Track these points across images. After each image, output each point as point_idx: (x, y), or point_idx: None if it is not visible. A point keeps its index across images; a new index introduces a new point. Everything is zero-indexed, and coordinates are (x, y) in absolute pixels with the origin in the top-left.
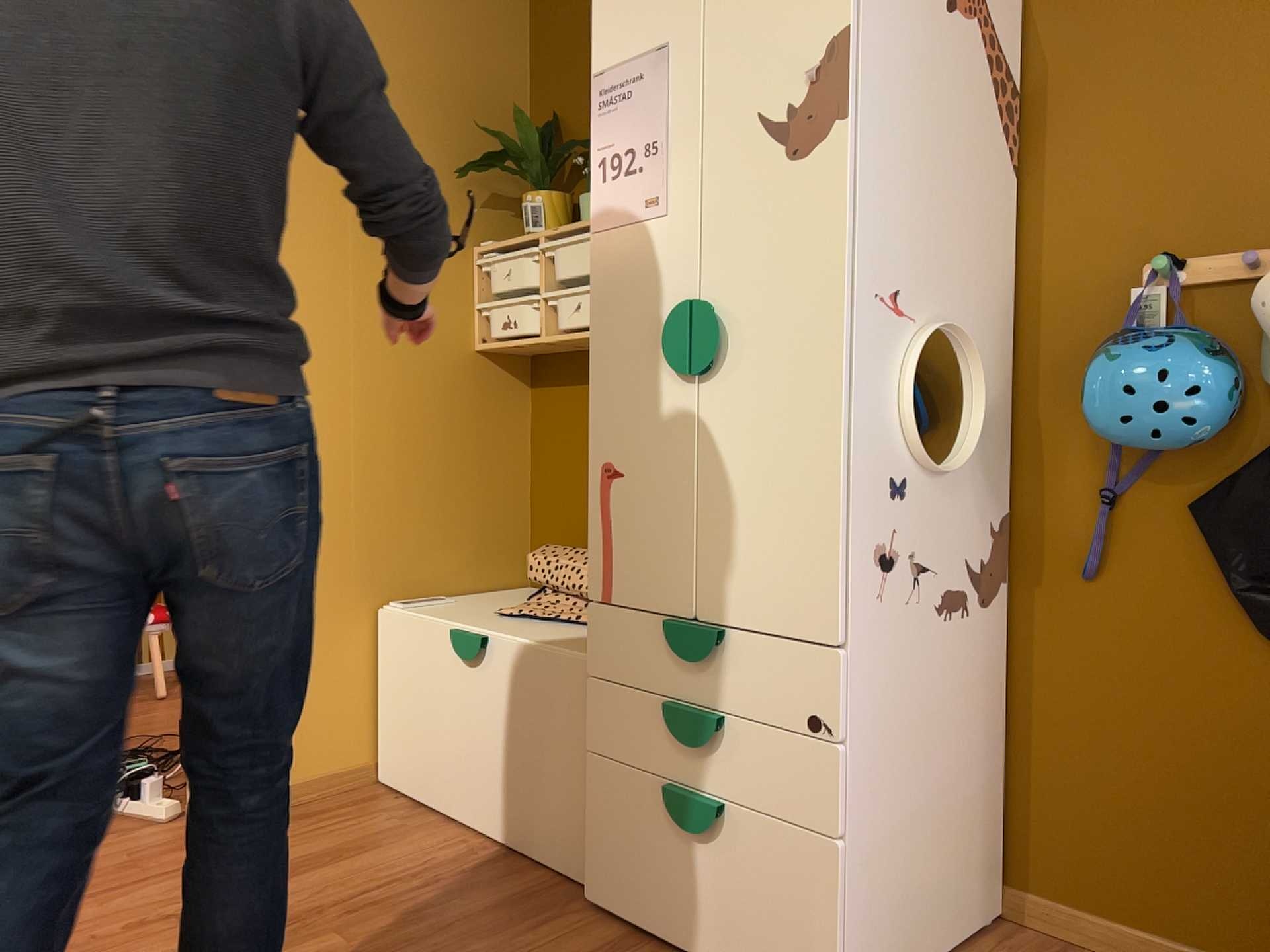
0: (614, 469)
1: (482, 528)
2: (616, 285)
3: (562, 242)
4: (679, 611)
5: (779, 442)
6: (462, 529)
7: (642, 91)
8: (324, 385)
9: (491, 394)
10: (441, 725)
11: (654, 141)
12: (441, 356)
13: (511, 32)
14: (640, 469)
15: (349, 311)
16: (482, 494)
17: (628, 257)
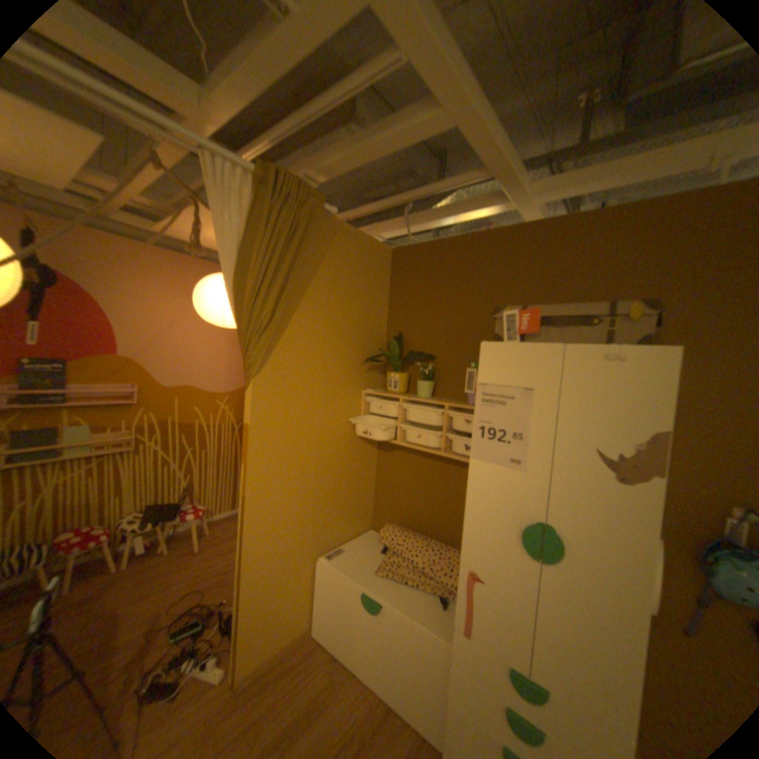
0: (478, 578)
1: (357, 510)
2: (486, 490)
3: (413, 406)
4: (518, 667)
5: (597, 619)
6: (350, 513)
7: (513, 405)
8: (302, 467)
9: (364, 452)
10: (351, 631)
11: (519, 433)
12: (347, 441)
13: (382, 294)
14: (496, 587)
15: (314, 431)
16: (358, 495)
17: (495, 481)
